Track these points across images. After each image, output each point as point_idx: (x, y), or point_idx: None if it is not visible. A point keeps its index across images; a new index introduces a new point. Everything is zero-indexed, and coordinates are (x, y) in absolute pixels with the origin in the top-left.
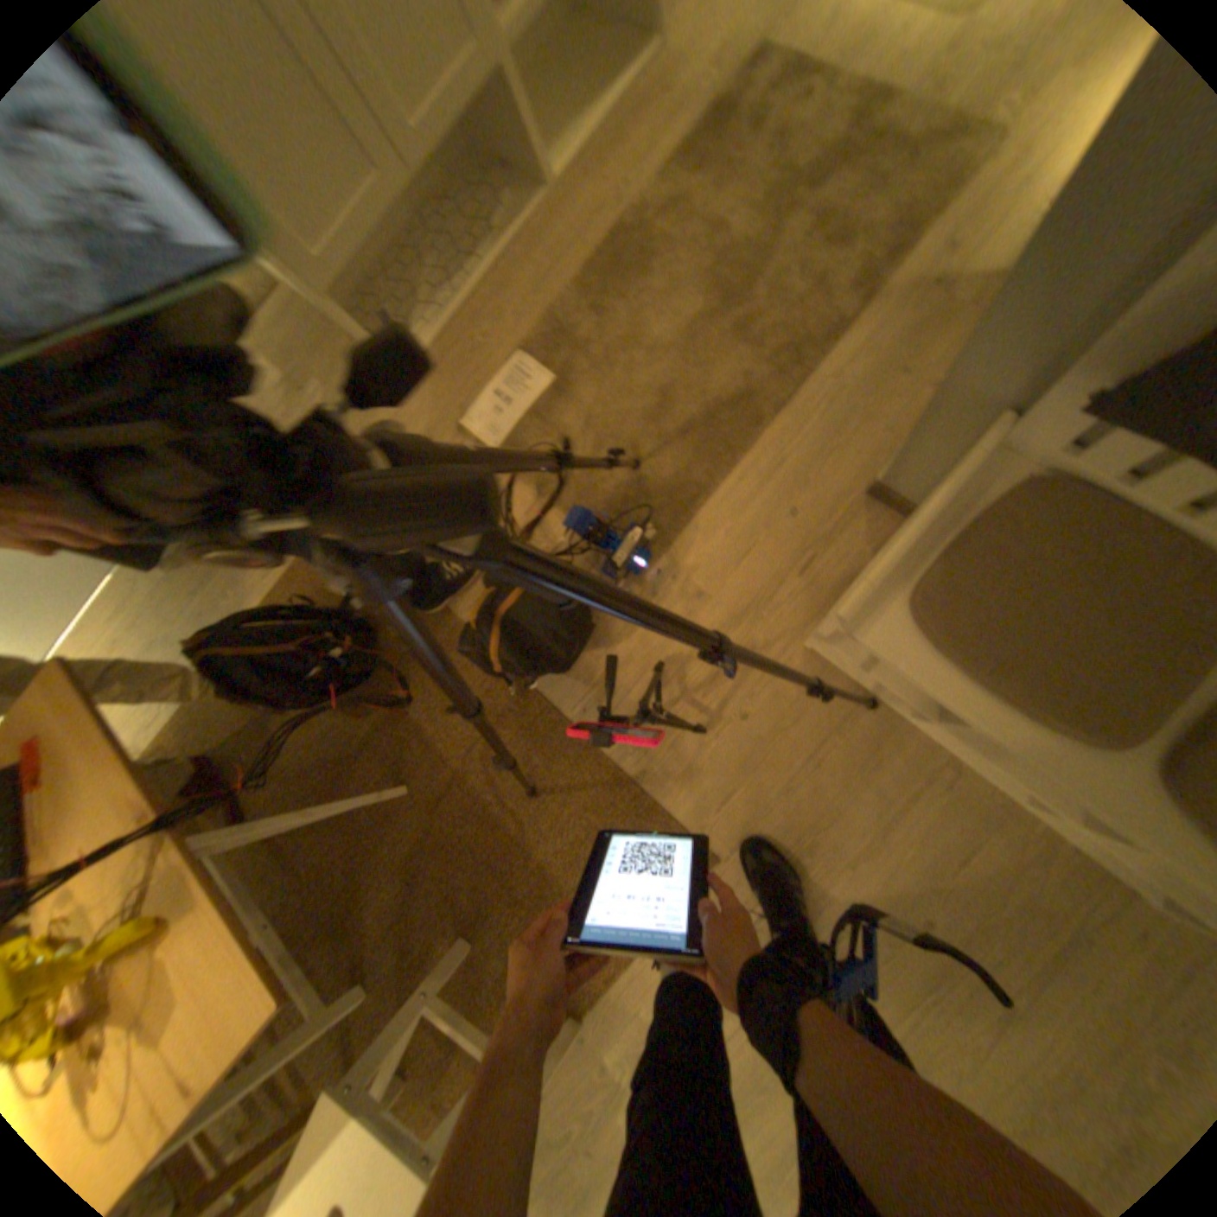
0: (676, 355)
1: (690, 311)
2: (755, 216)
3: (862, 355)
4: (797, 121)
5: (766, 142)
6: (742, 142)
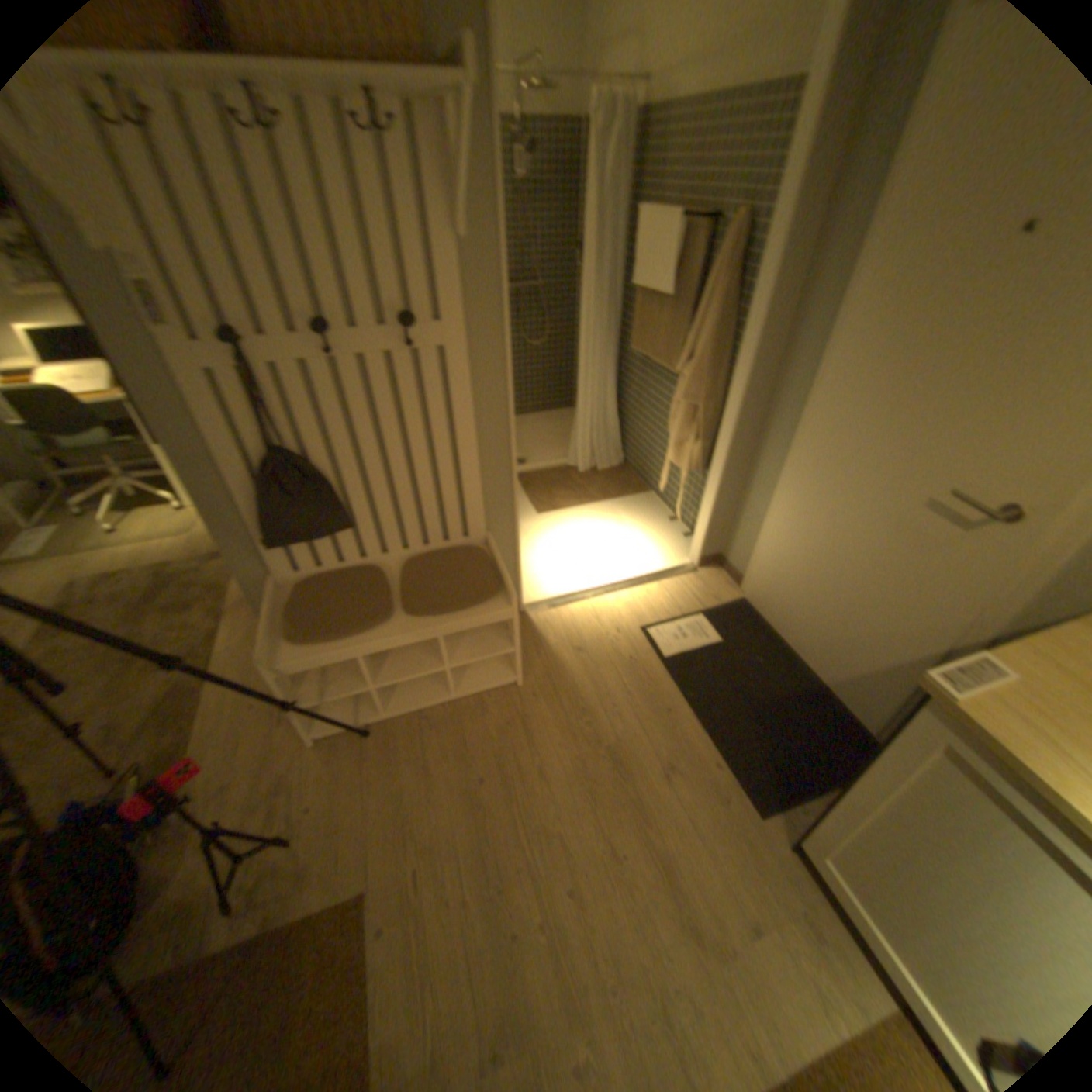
0: (108, 706)
1: (104, 684)
2: (123, 629)
3: (236, 635)
4: (123, 591)
5: (108, 605)
6: (90, 612)
